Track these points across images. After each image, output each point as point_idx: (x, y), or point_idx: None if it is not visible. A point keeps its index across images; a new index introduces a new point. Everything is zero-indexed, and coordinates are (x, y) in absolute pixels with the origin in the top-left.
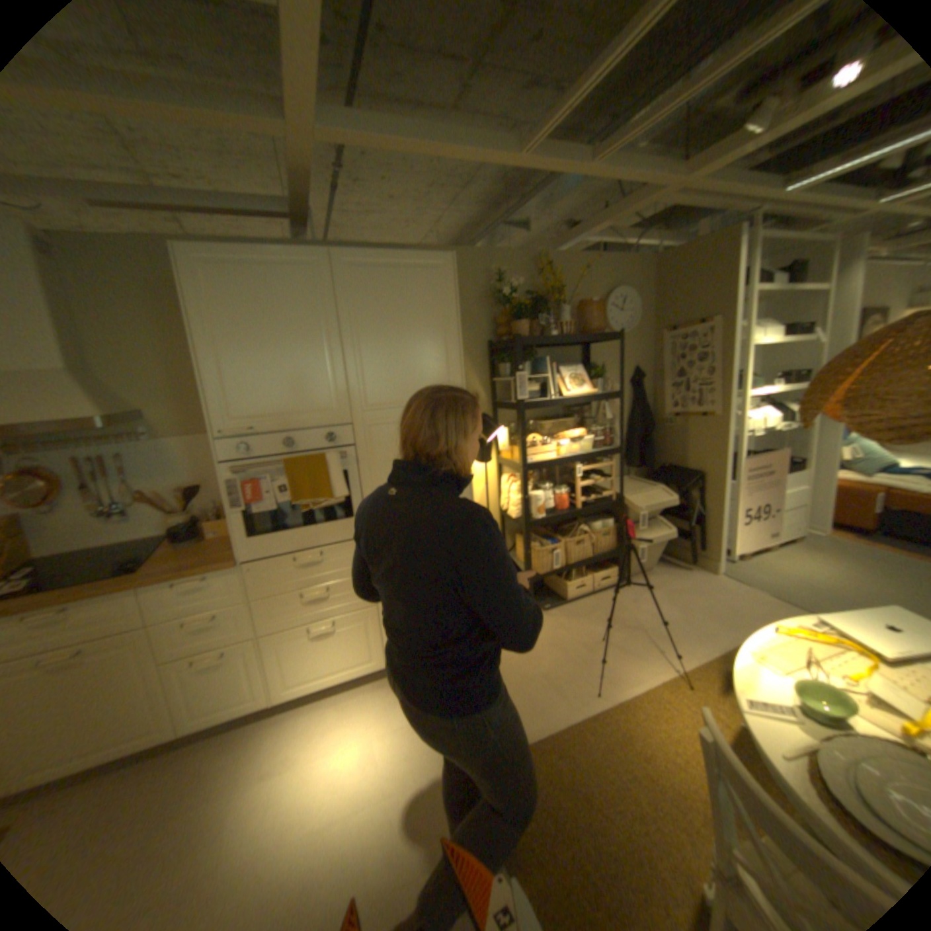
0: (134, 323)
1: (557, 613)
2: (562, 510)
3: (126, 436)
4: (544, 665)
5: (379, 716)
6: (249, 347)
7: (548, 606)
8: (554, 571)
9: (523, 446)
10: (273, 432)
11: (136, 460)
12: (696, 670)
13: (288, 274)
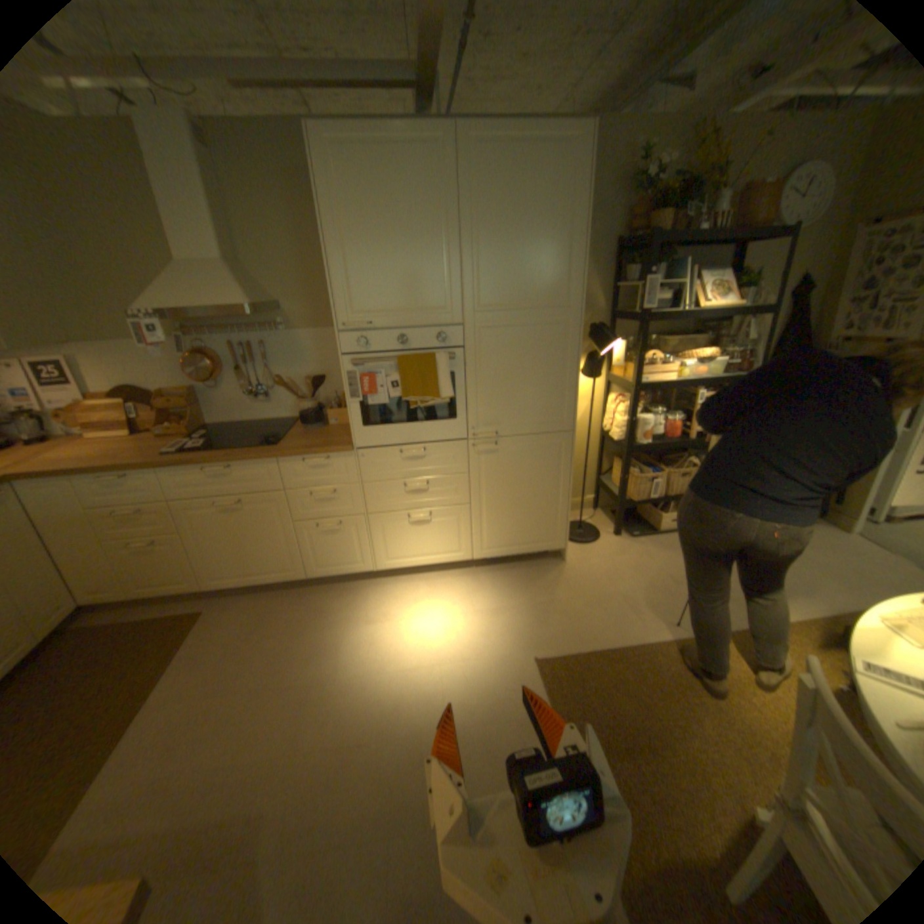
0: (270, 215)
1: (646, 541)
2: (672, 439)
3: (265, 326)
4: (624, 587)
5: (462, 598)
6: (370, 239)
7: (637, 533)
8: (651, 500)
9: (639, 363)
10: (388, 329)
11: (274, 348)
12: (796, 624)
13: (411, 155)
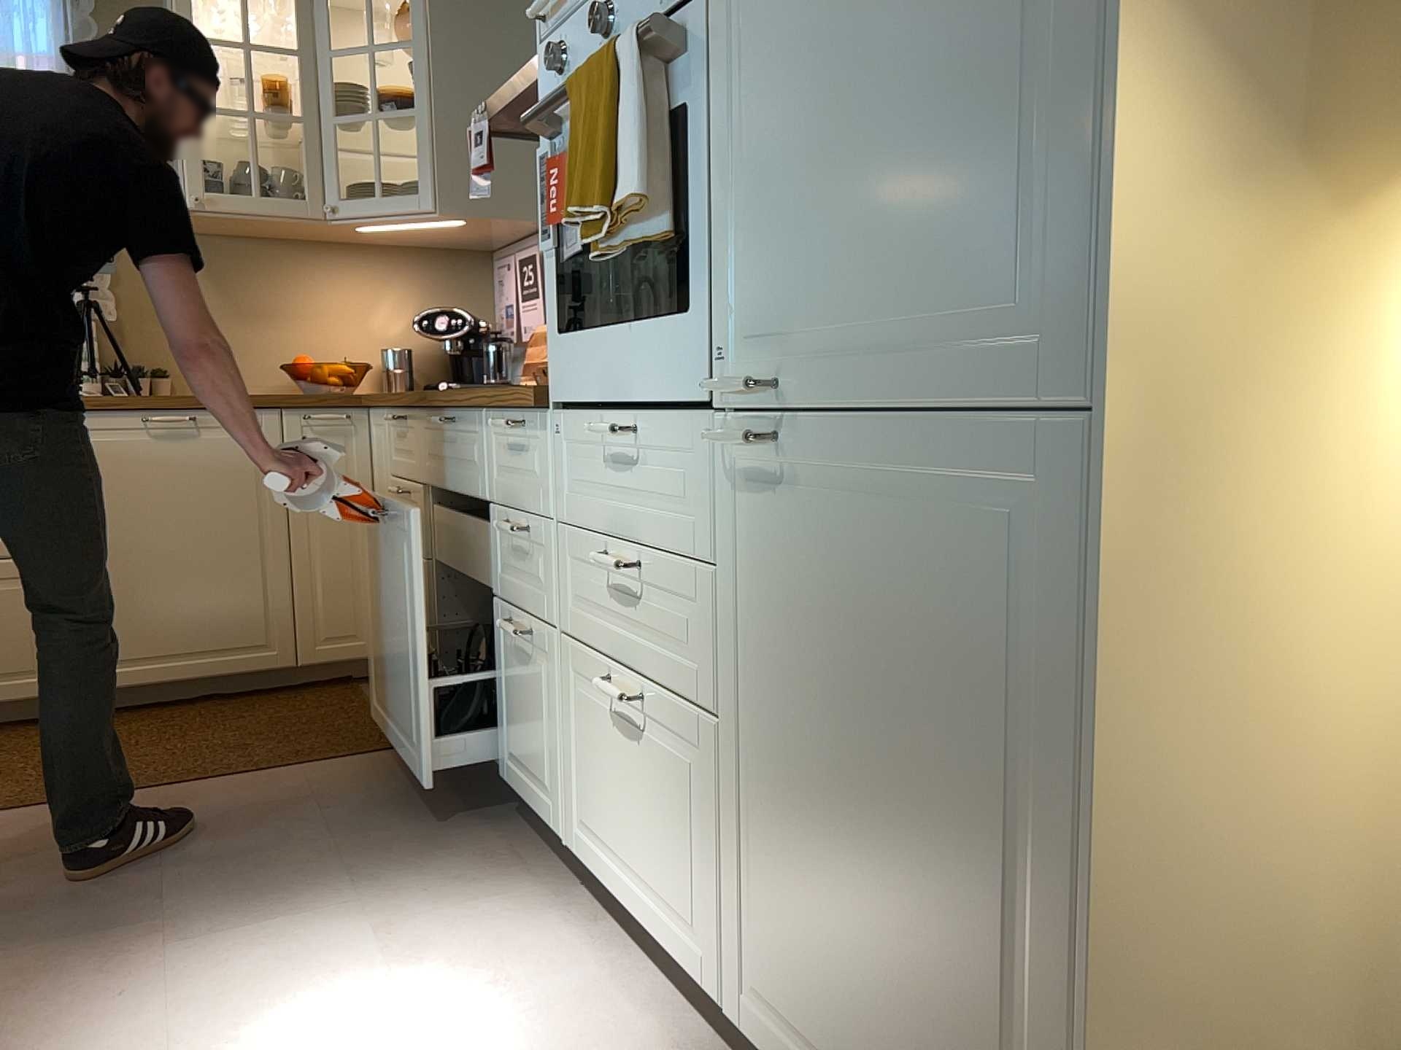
0: None
1: None
2: None
3: None
4: None
5: None
6: None
7: None
8: None
9: None
10: None
11: None
12: None
13: None
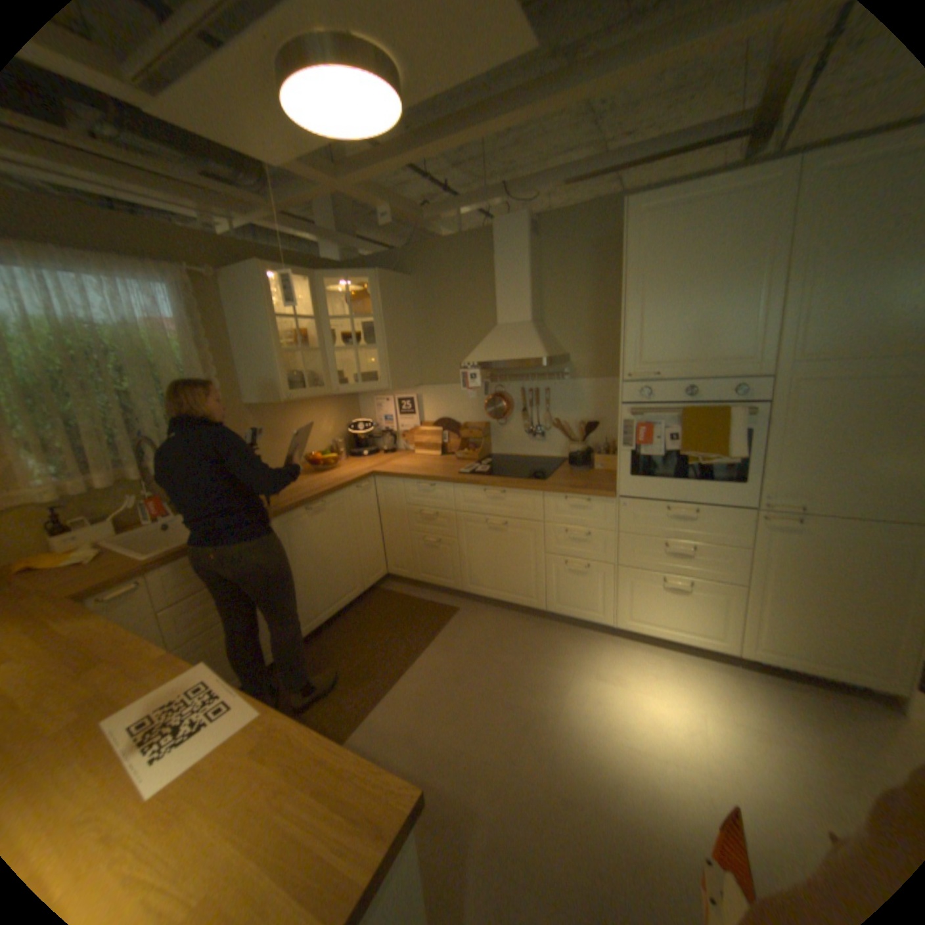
0: (576, 281)
1: None
2: None
3: (553, 375)
4: None
5: (721, 700)
6: (673, 292)
7: None
8: None
9: None
10: (676, 379)
11: (556, 395)
12: None
13: (736, 203)
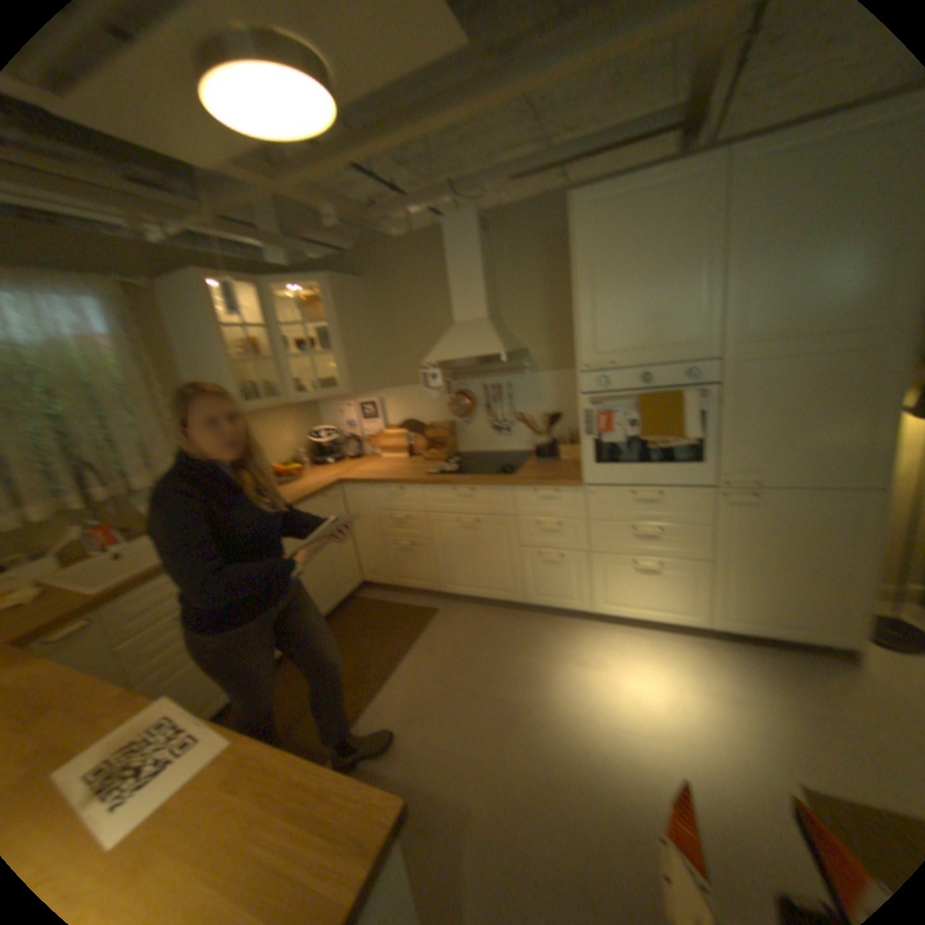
0: (530, 277)
1: None
2: None
3: (515, 371)
4: None
5: (696, 673)
6: (622, 283)
7: None
8: None
9: None
10: (632, 368)
11: (520, 390)
12: None
13: (674, 195)
